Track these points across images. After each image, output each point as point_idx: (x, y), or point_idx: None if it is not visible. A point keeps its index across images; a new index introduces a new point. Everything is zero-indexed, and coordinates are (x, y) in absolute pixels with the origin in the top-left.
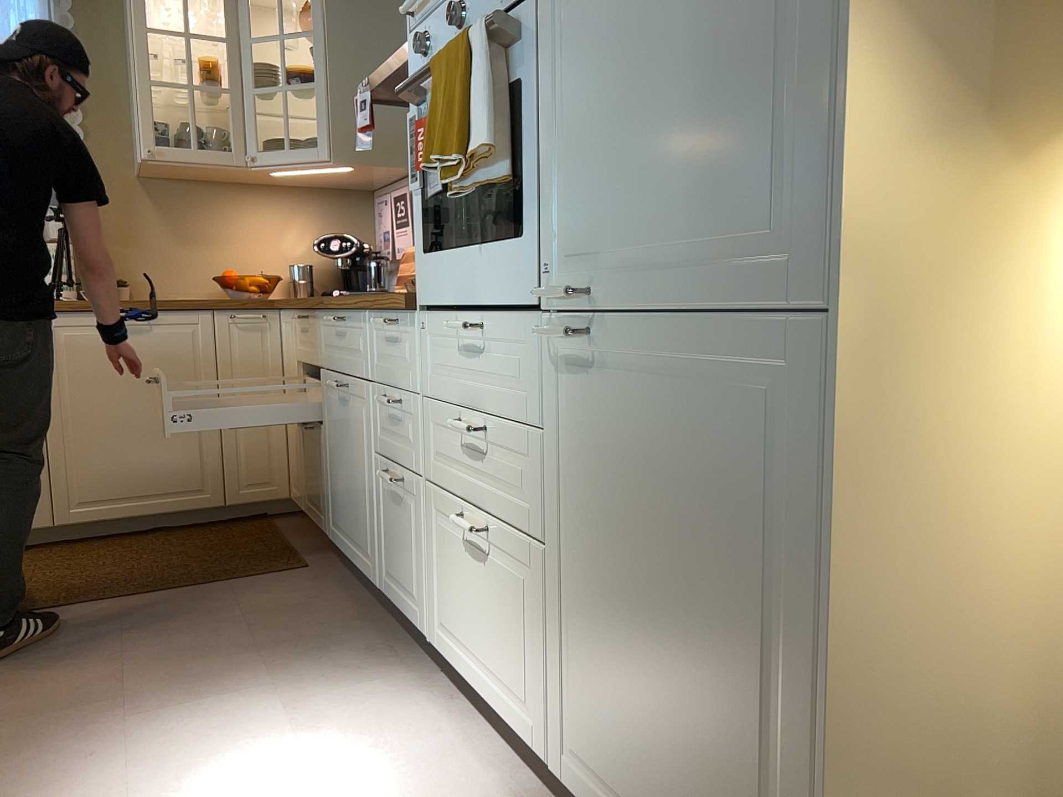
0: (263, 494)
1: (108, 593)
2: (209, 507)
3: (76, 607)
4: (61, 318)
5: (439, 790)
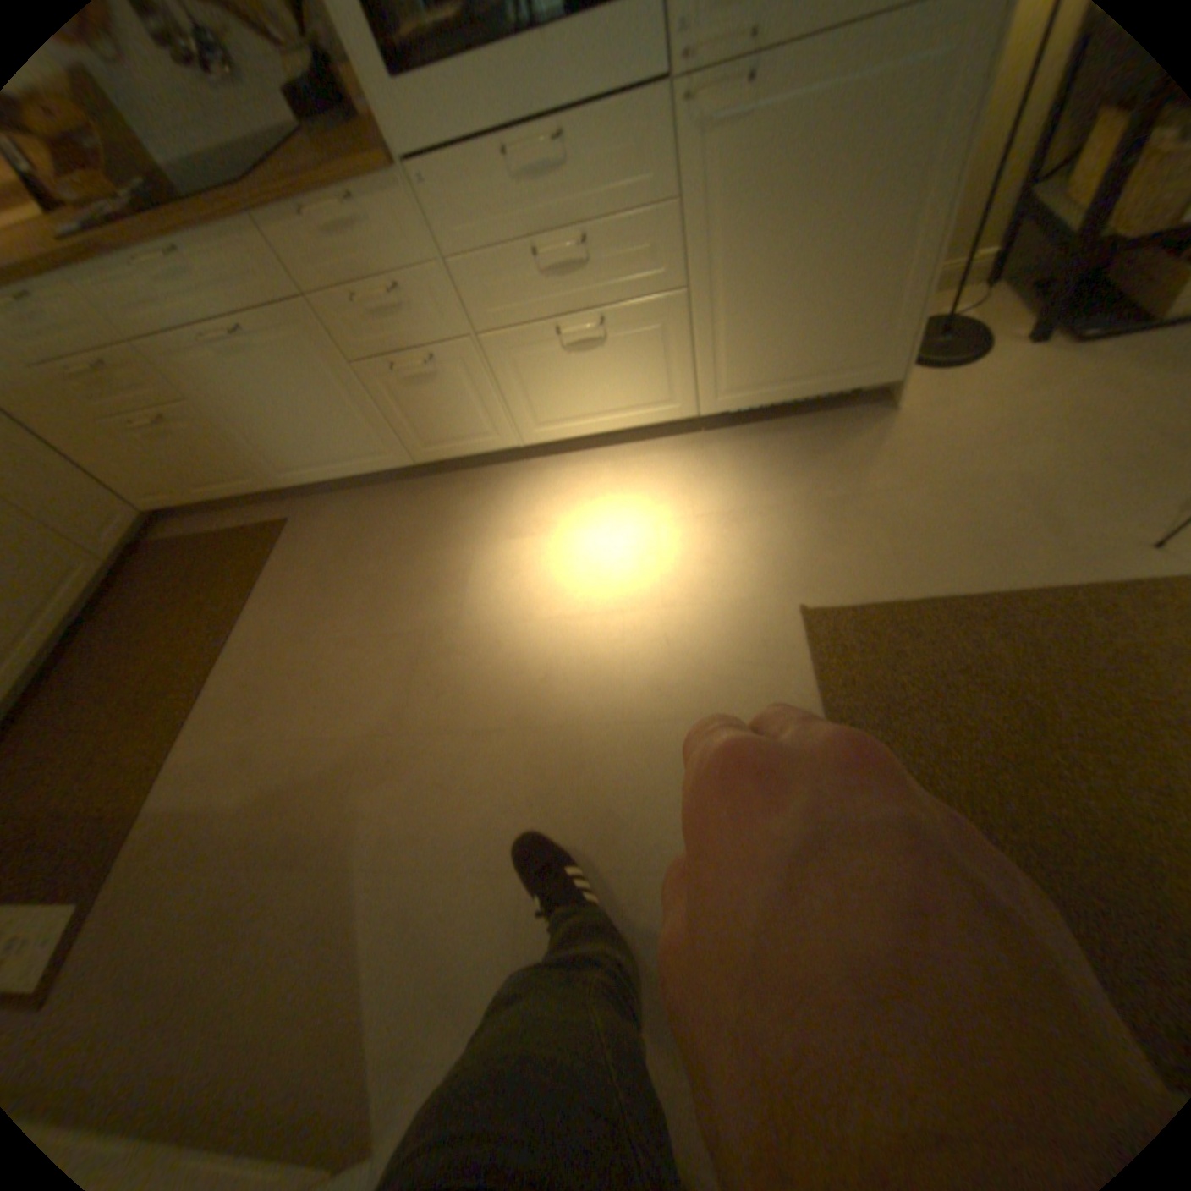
0: (118, 530)
1: (198, 662)
2: (94, 576)
3: (205, 686)
4: None
5: (641, 477)
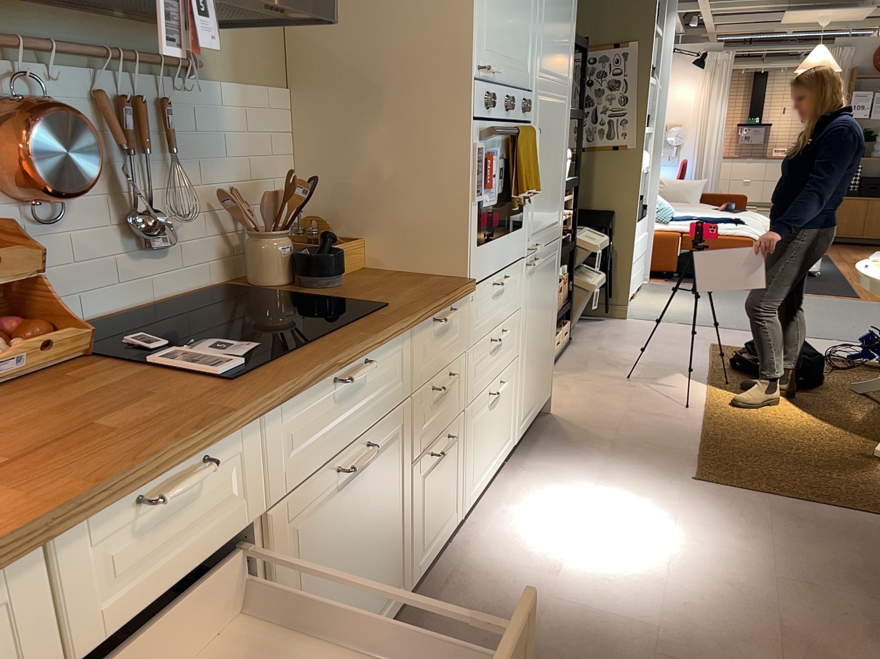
0: None
1: None
2: None
3: None
4: None
5: (532, 496)
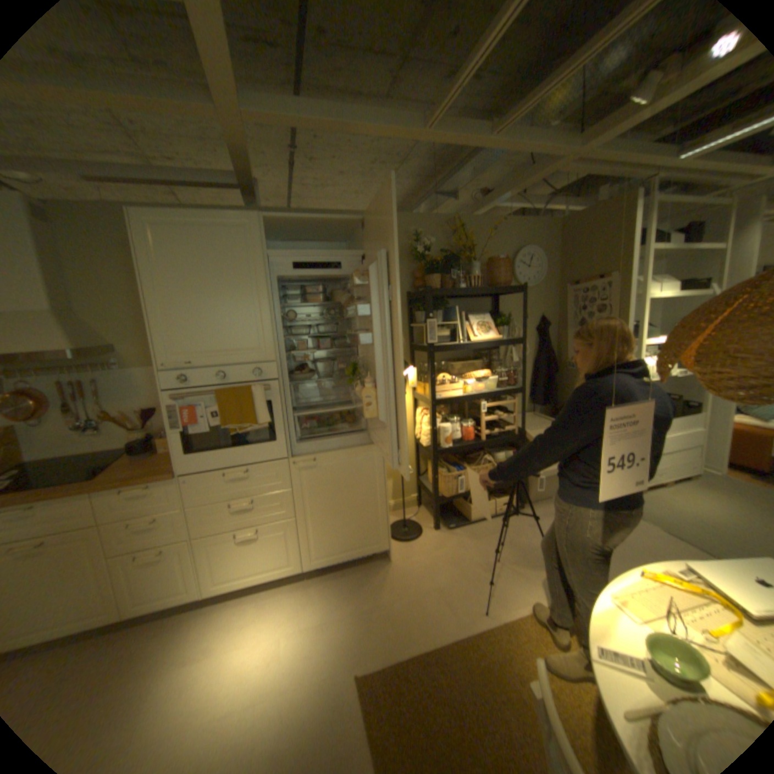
0: None
1: None
2: None
3: None
4: None
5: (271, 611)
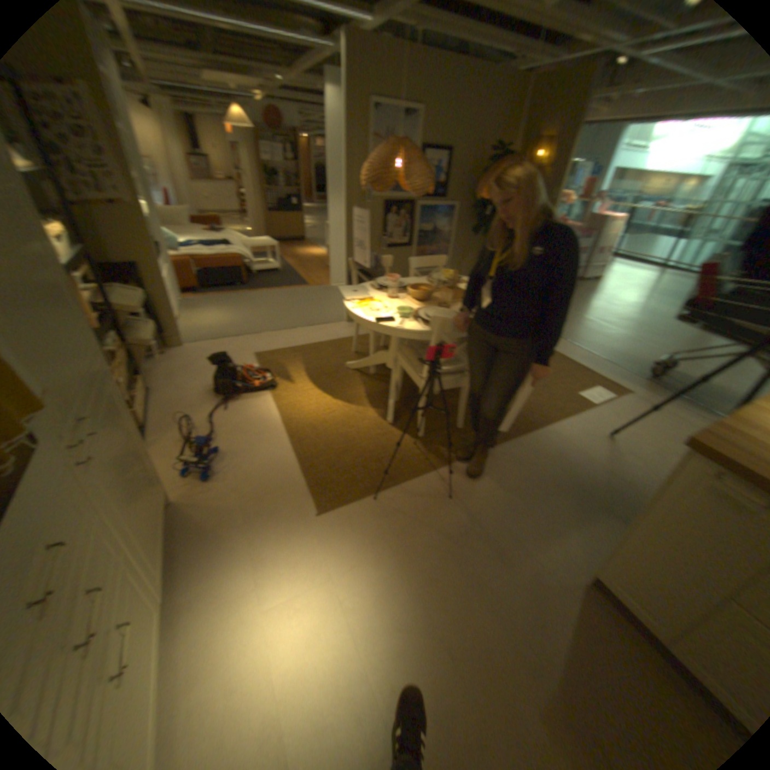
0: None
1: None
2: None
3: None
4: None
5: (206, 656)
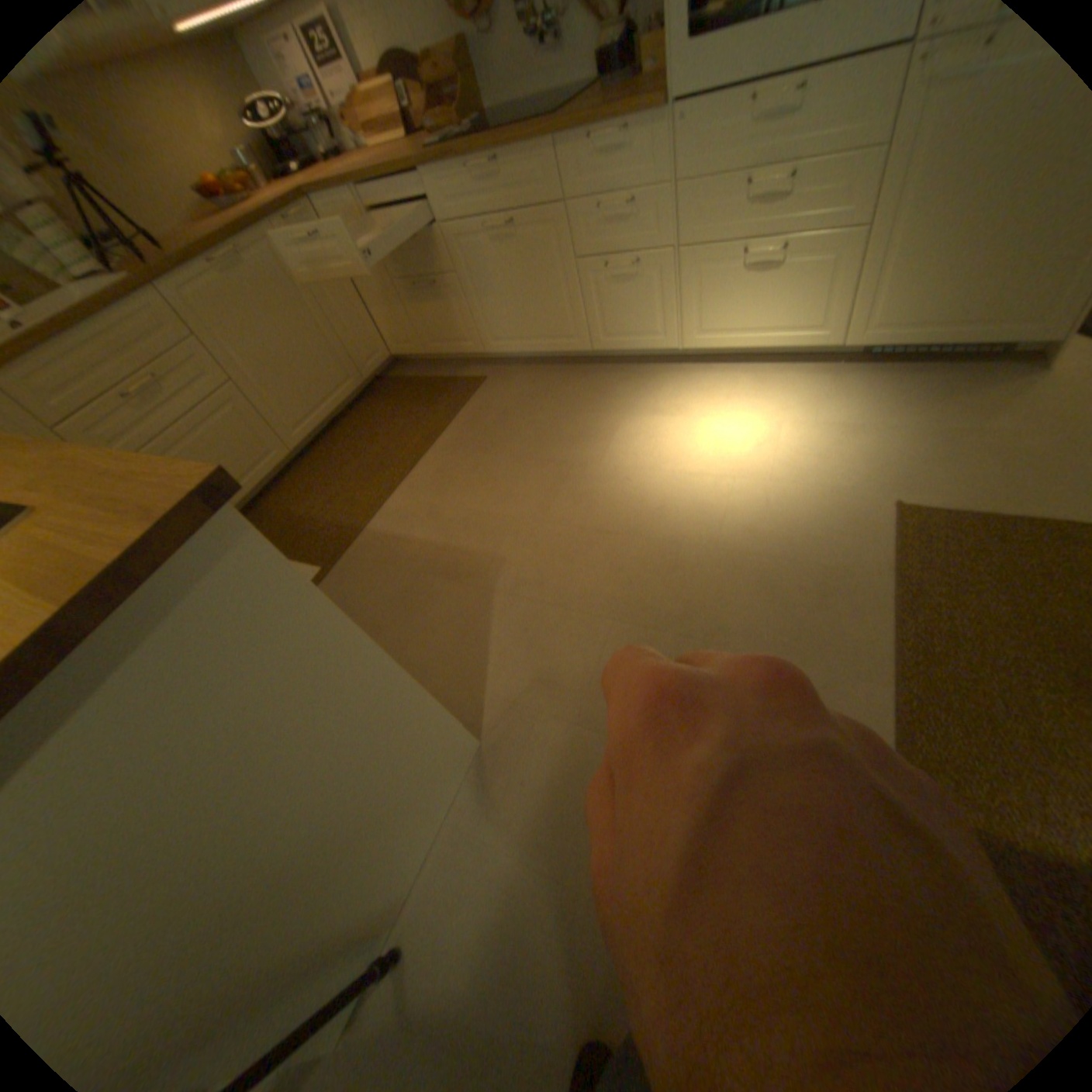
0: (377, 360)
1: (412, 451)
2: (357, 386)
3: (414, 466)
4: (172, 276)
5: (776, 387)
